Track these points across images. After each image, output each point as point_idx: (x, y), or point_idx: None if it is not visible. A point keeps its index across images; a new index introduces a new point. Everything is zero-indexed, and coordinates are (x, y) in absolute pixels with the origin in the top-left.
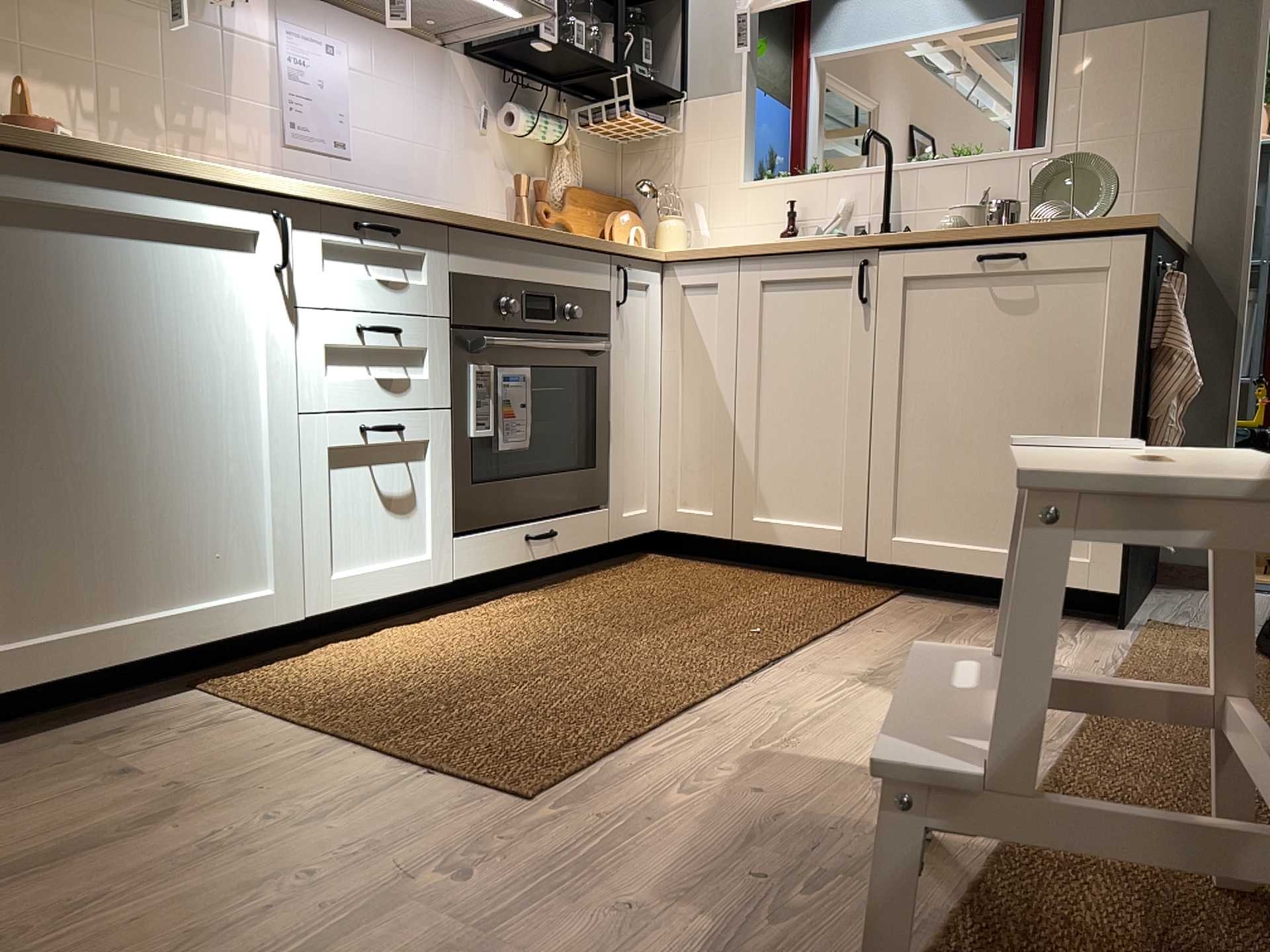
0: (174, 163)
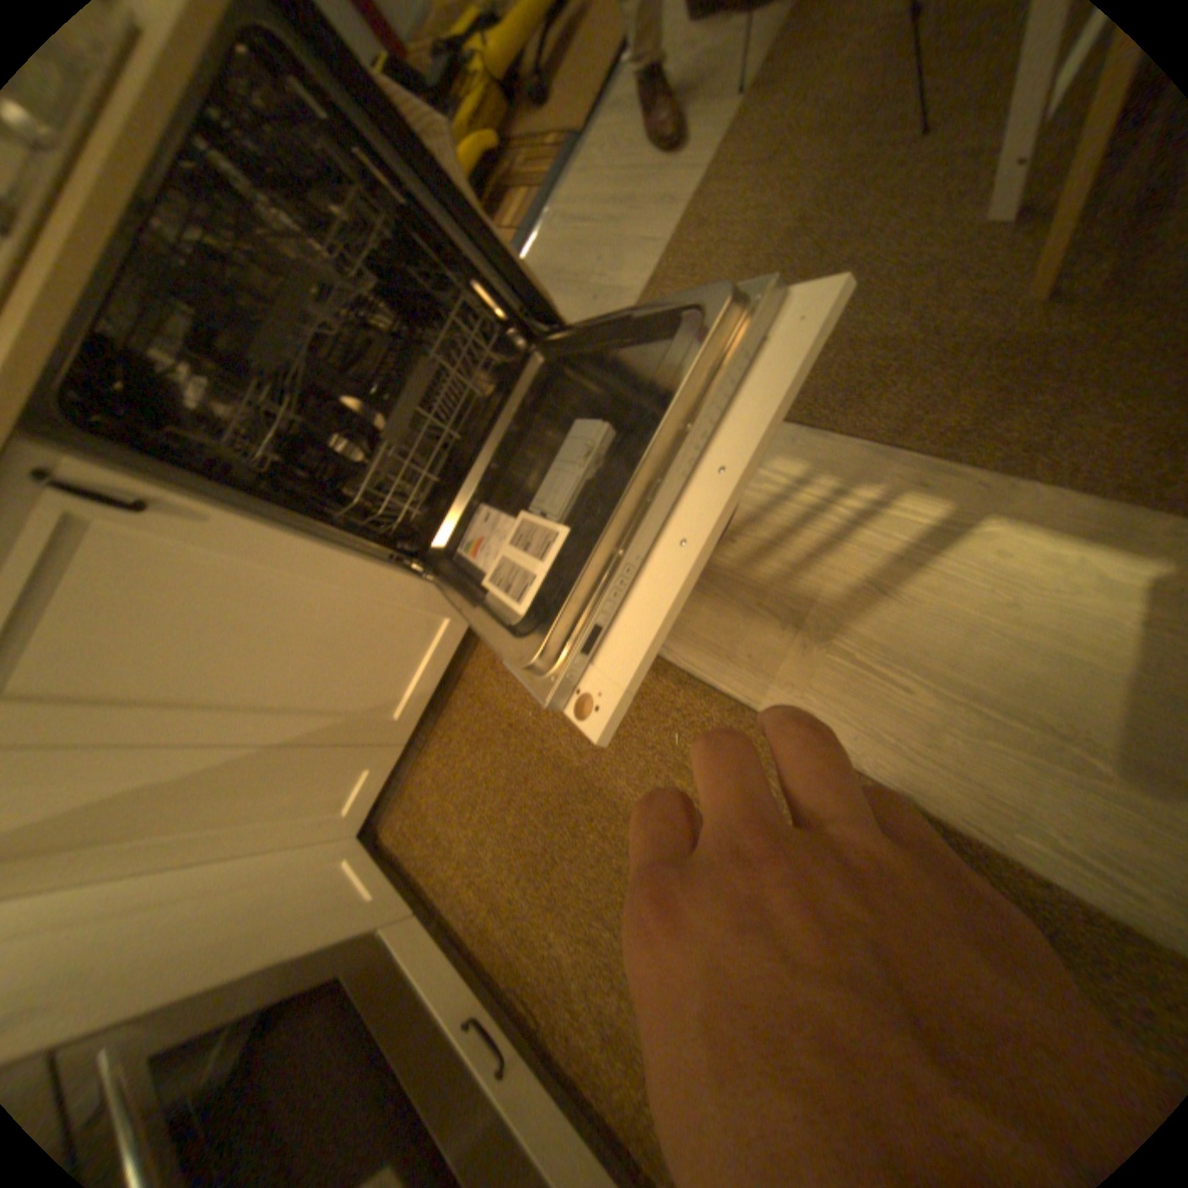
0: None
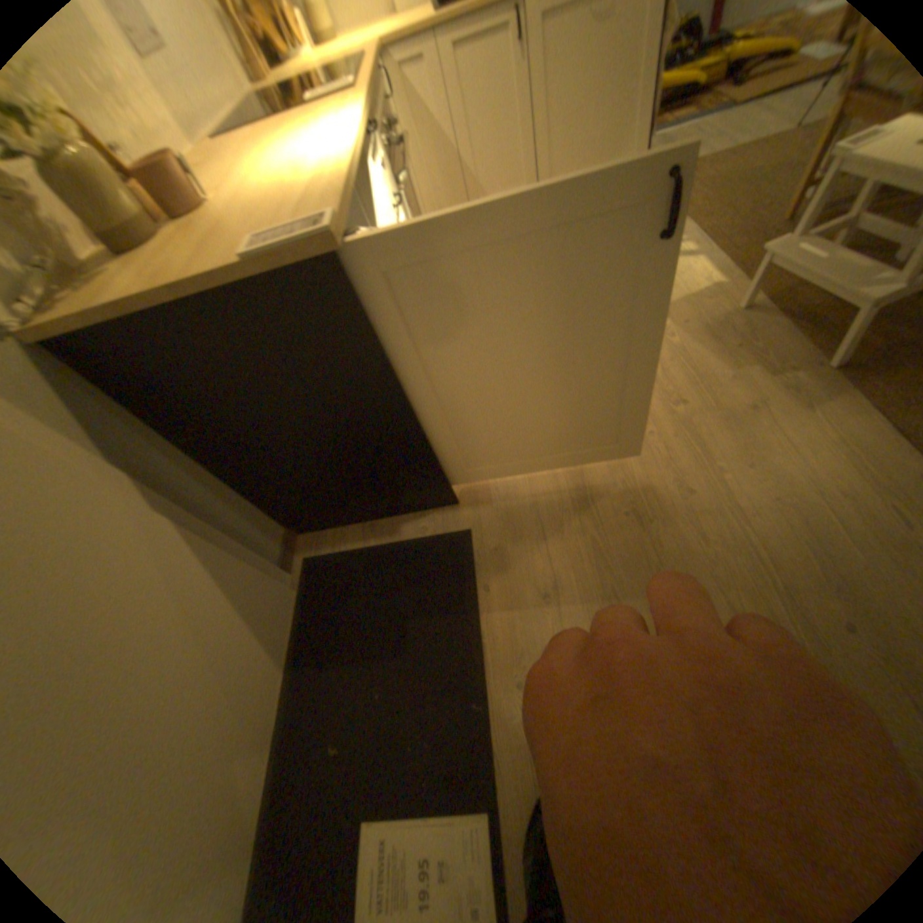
0: (341, 150)
